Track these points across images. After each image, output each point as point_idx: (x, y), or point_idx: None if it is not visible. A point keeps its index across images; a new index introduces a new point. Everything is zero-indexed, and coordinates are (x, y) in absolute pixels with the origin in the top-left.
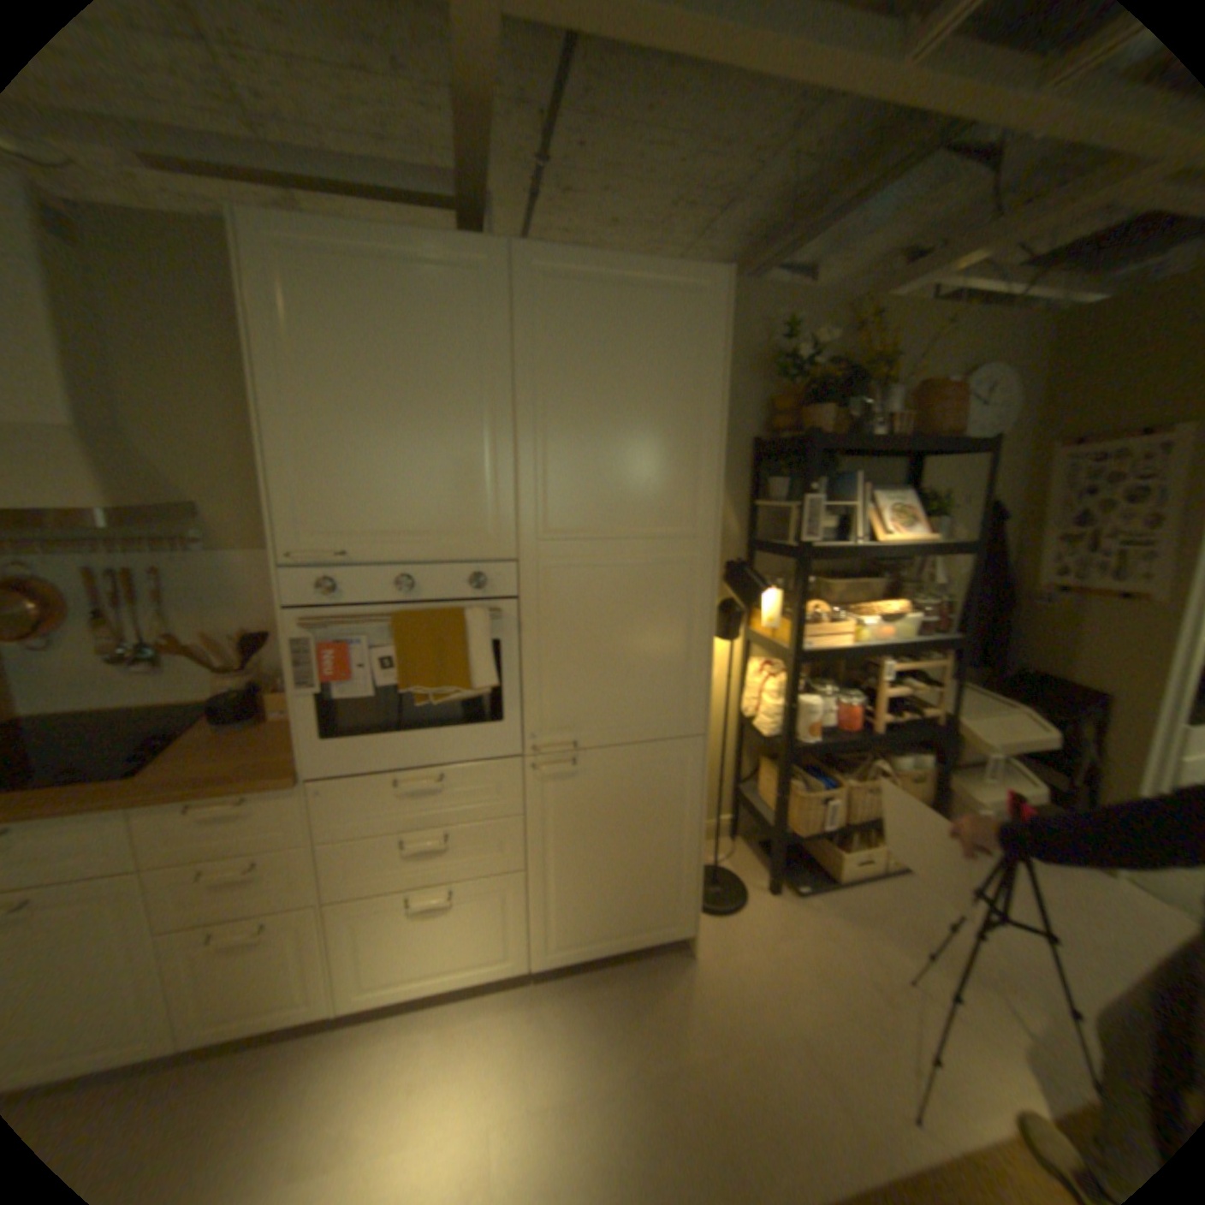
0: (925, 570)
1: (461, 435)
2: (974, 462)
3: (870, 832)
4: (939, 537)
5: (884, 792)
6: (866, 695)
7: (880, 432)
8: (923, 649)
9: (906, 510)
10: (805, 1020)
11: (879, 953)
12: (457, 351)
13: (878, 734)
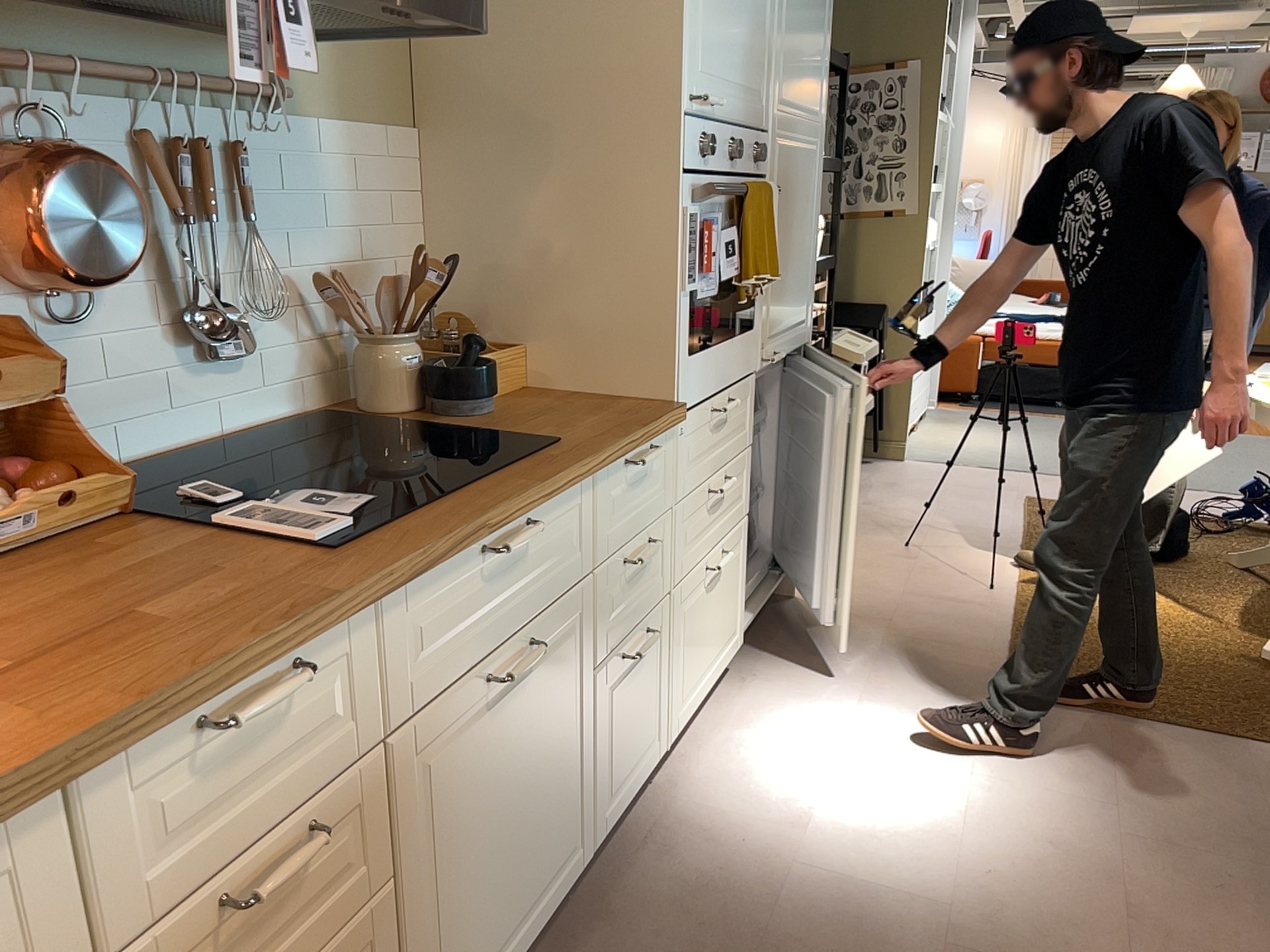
0: None
1: None
2: None
3: None
4: None
5: None
6: None
7: None
8: None
9: None
10: (890, 584)
11: (868, 540)
12: None
13: None
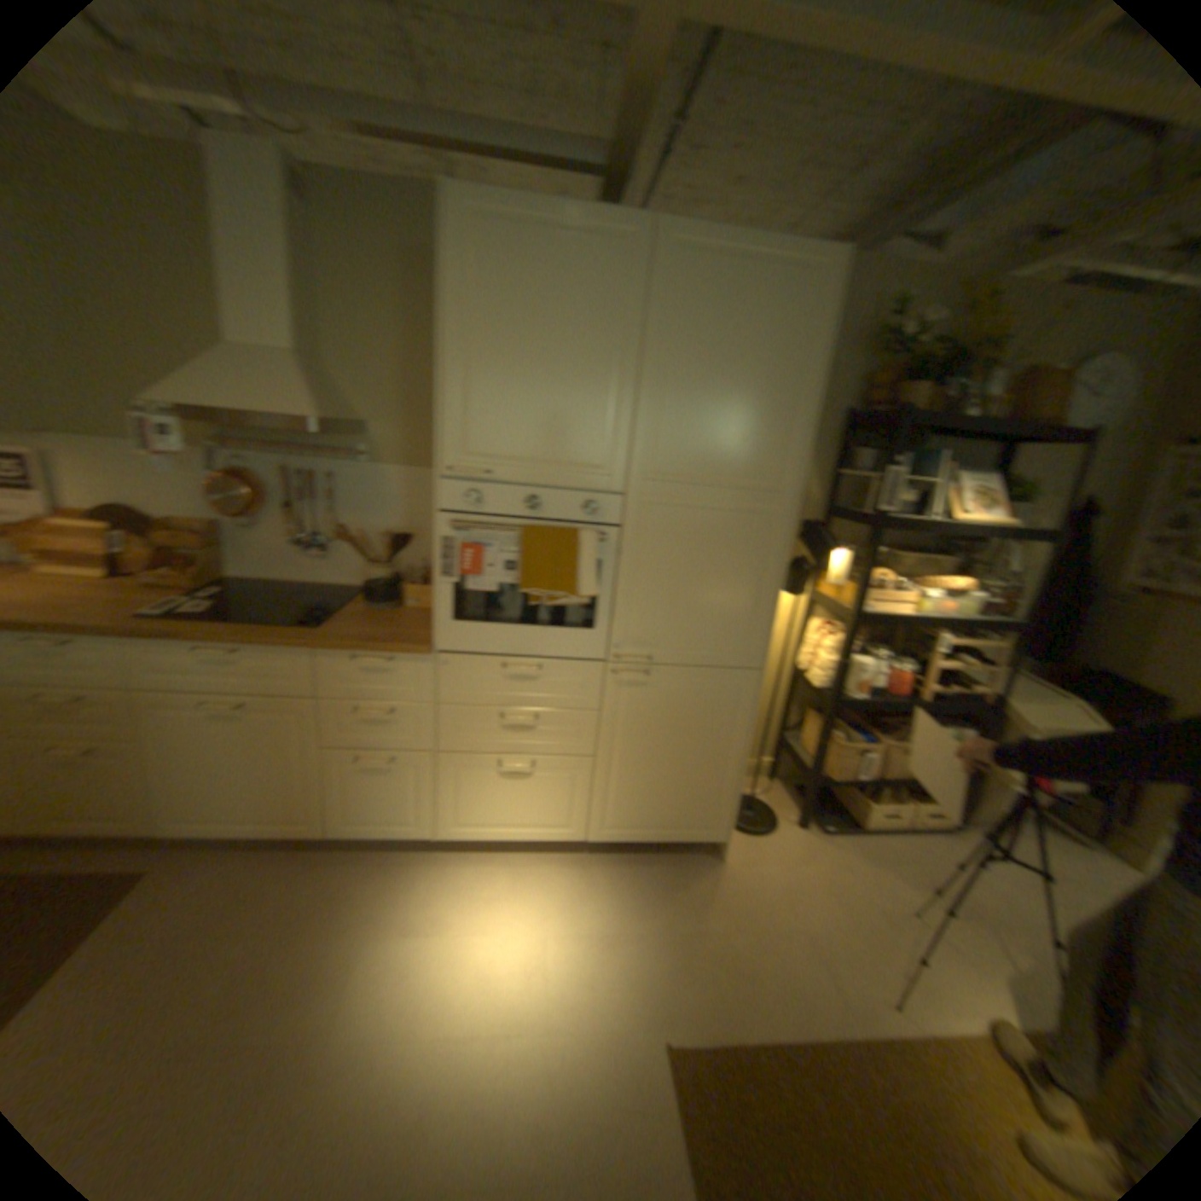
0: (998, 556)
1: (588, 382)
2: (1070, 453)
3: (899, 789)
4: (1015, 522)
5: (918, 755)
6: (916, 664)
7: (970, 413)
8: (981, 629)
9: (985, 493)
10: (811, 921)
11: (889, 887)
12: (595, 310)
13: (922, 700)
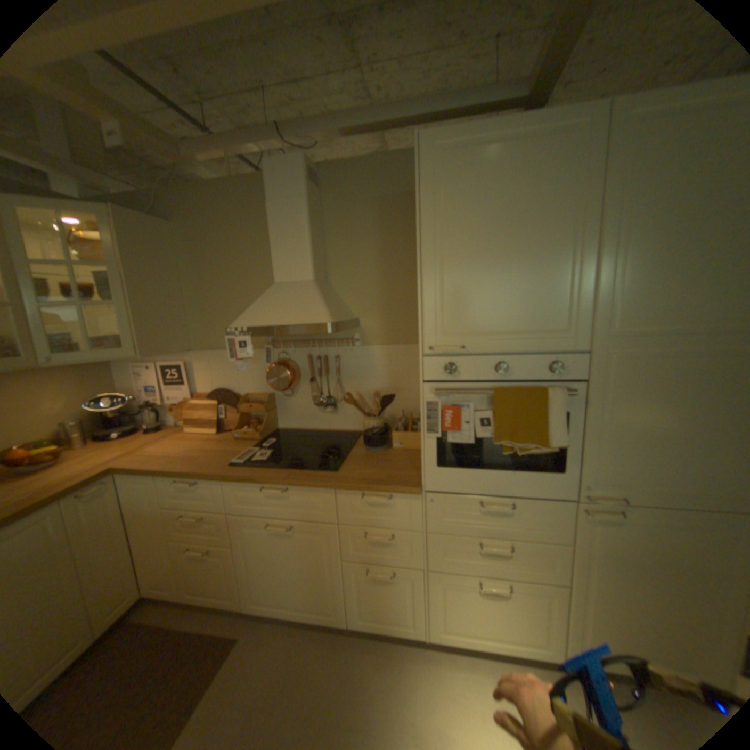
0: None
1: (554, 258)
2: None
3: None
4: None
5: None
6: None
7: None
8: None
9: None
10: None
11: None
12: (557, 195)
13: None
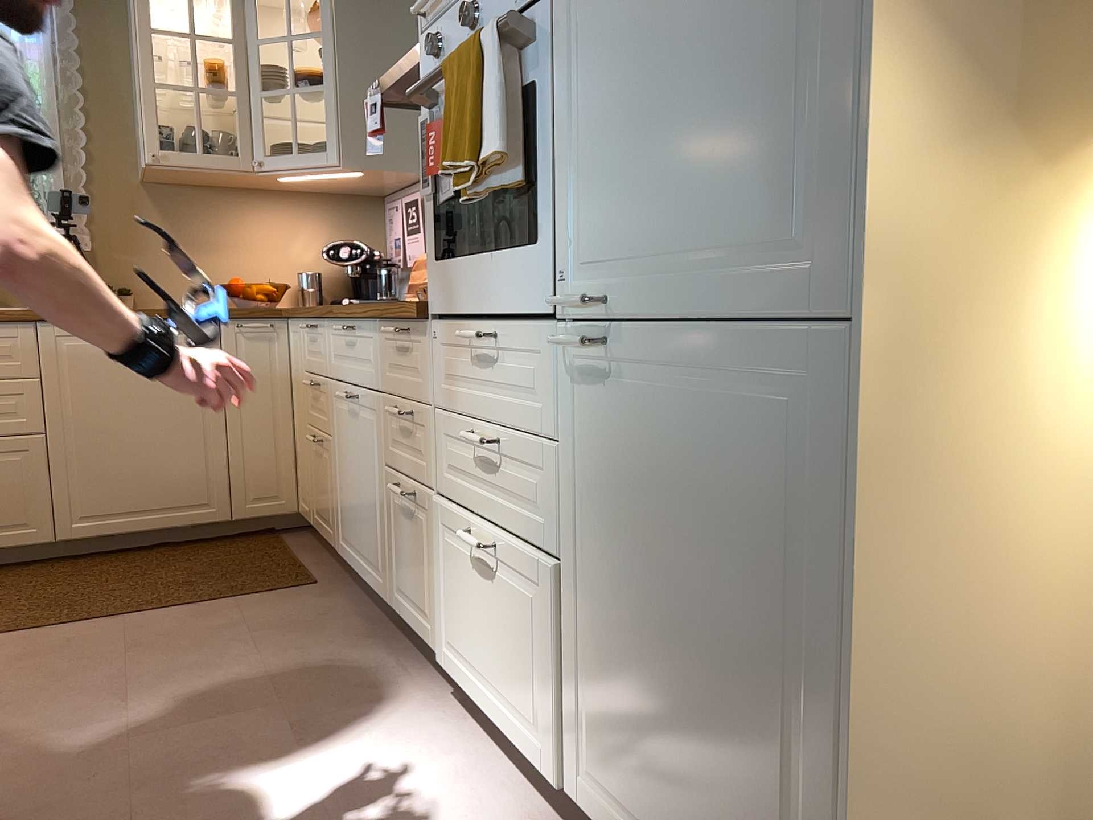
0: None
1: None
2: None
3: None
4: None
5: None
6: None
7: None
8: None
9: None
10: None
11: None
12: None
13: None
